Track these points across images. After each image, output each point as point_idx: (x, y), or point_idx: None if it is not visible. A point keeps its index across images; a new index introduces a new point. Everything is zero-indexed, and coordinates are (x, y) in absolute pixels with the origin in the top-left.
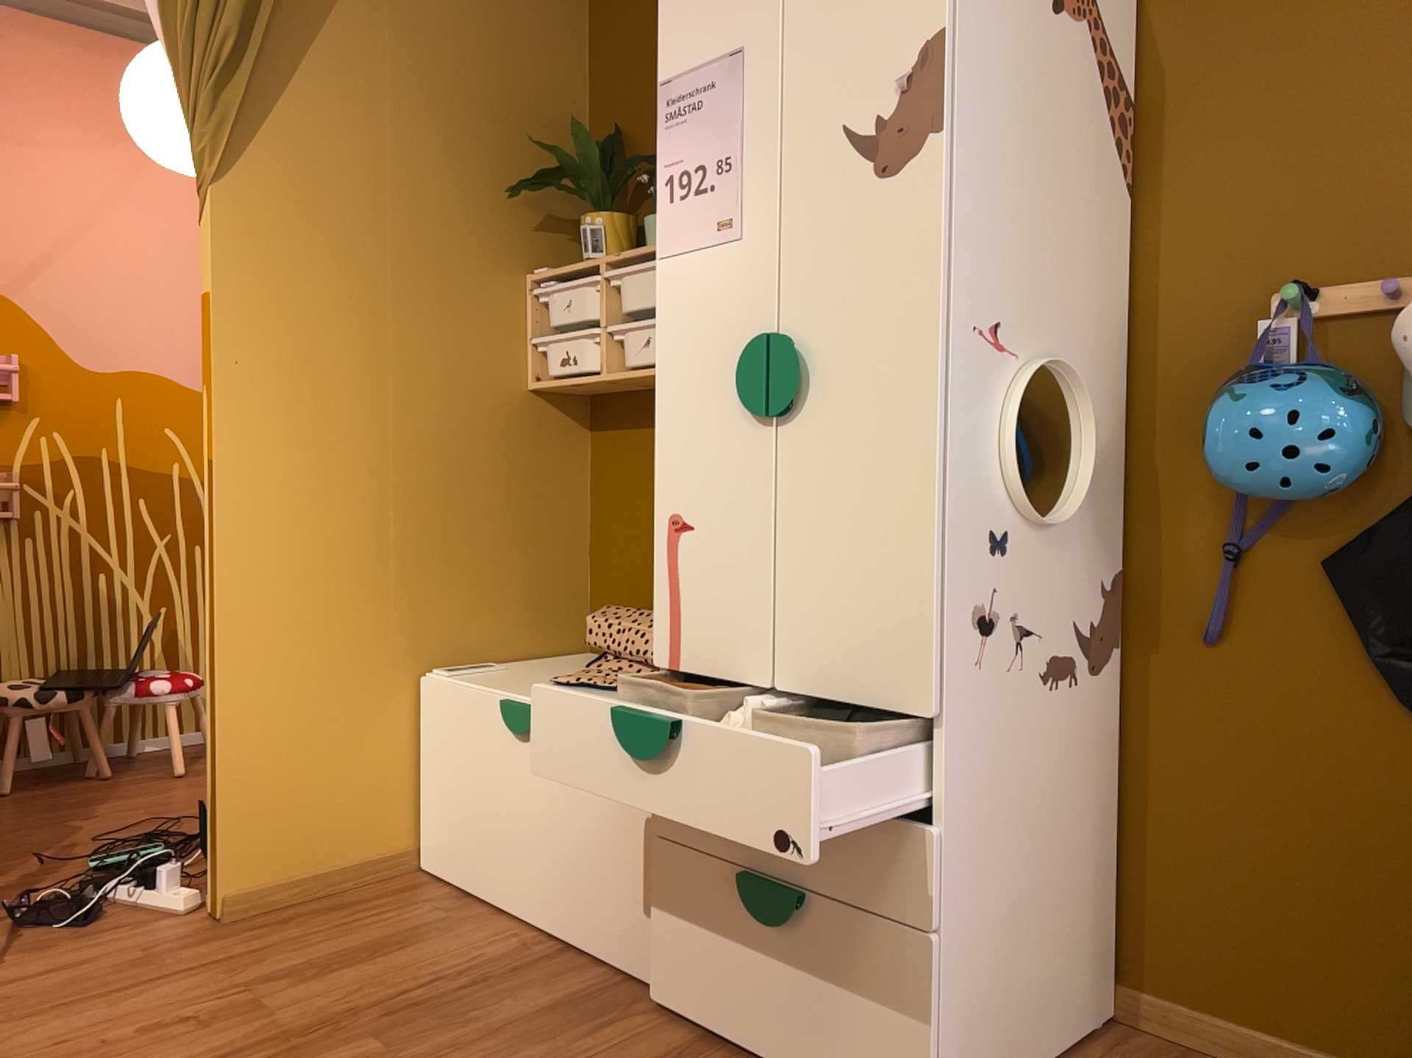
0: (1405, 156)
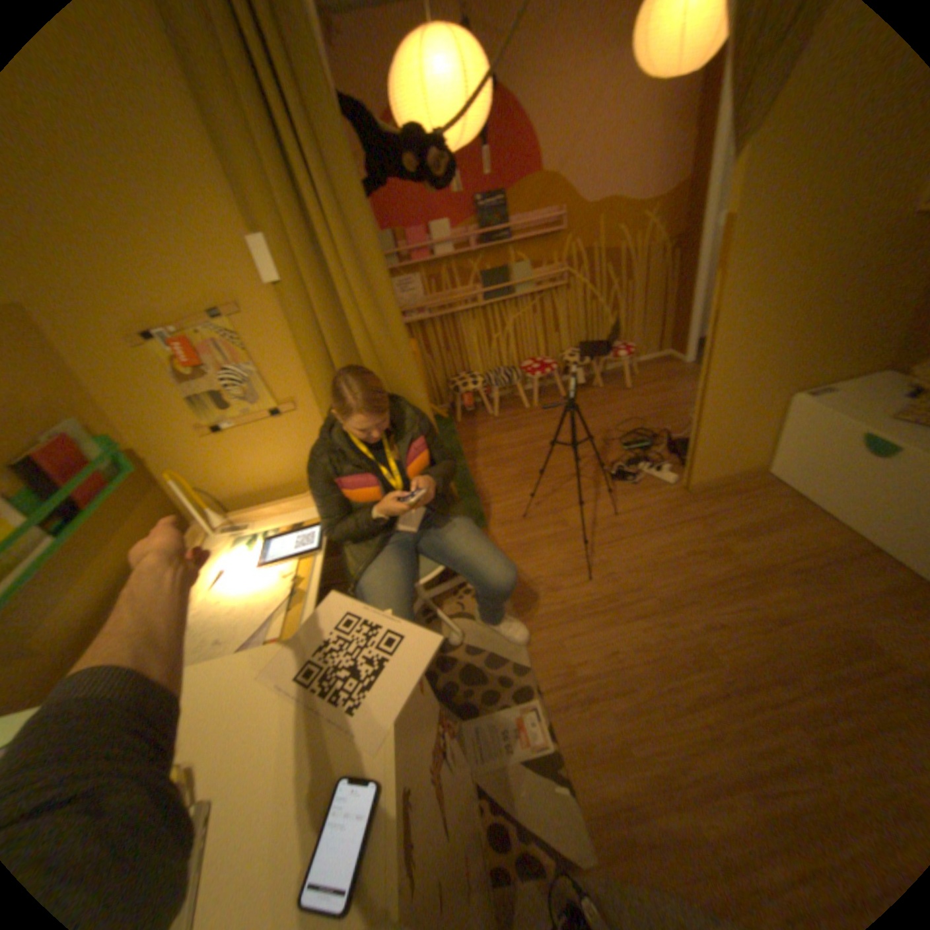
0: None
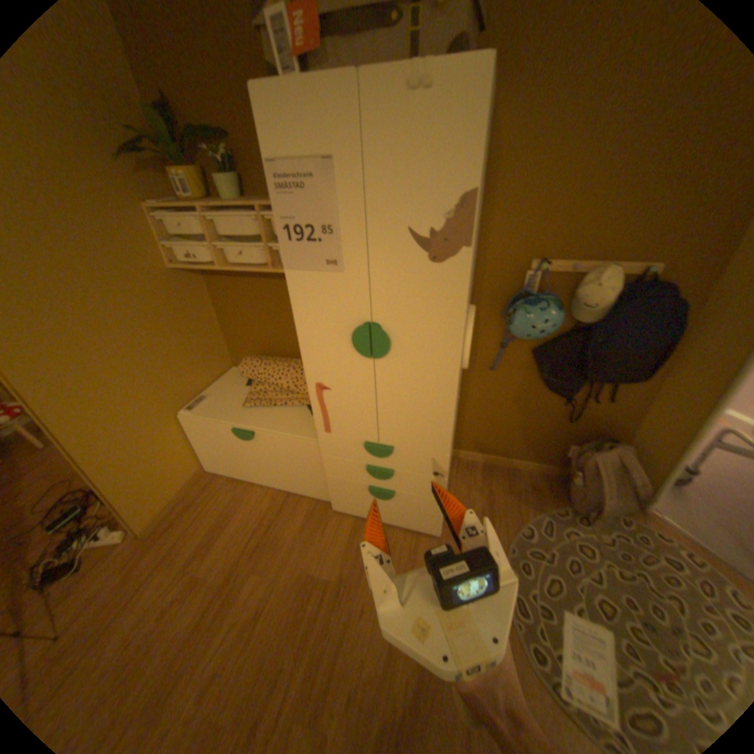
0: (594, 211)
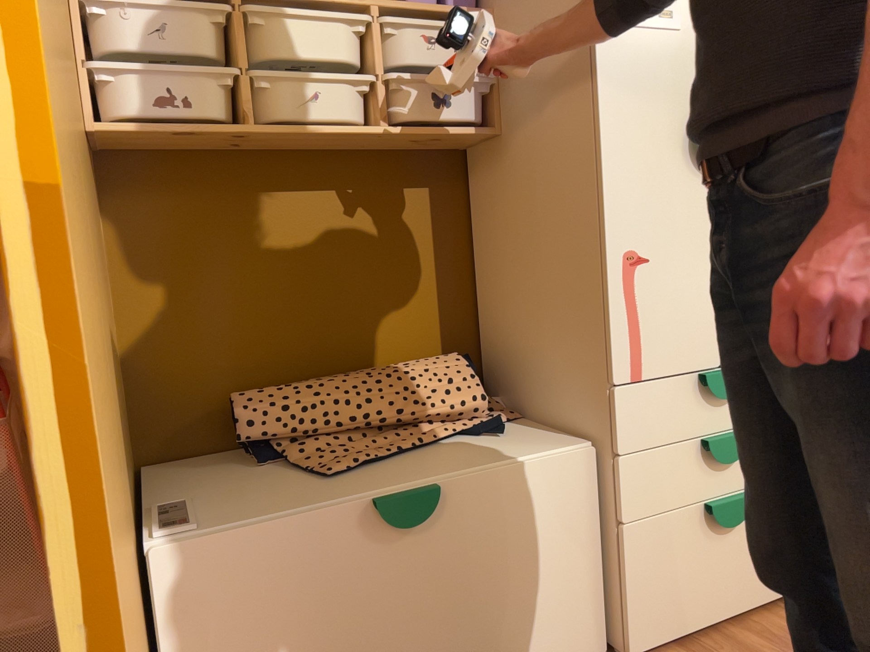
0: None
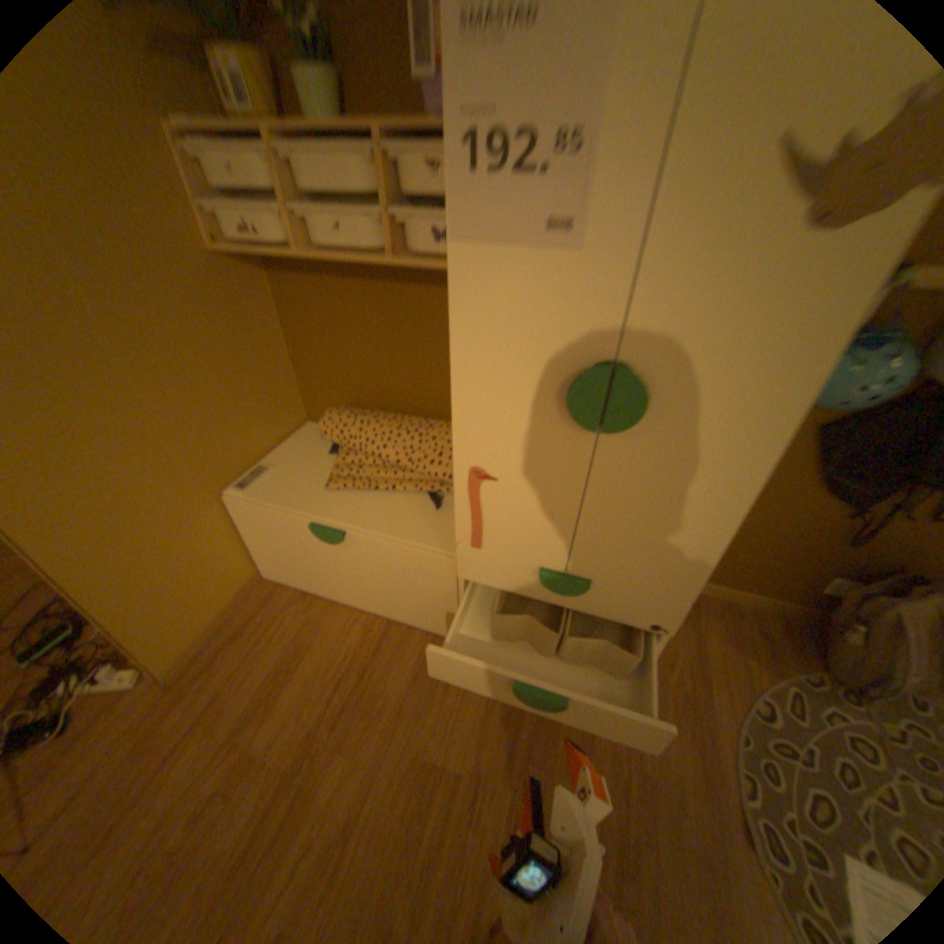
0: None
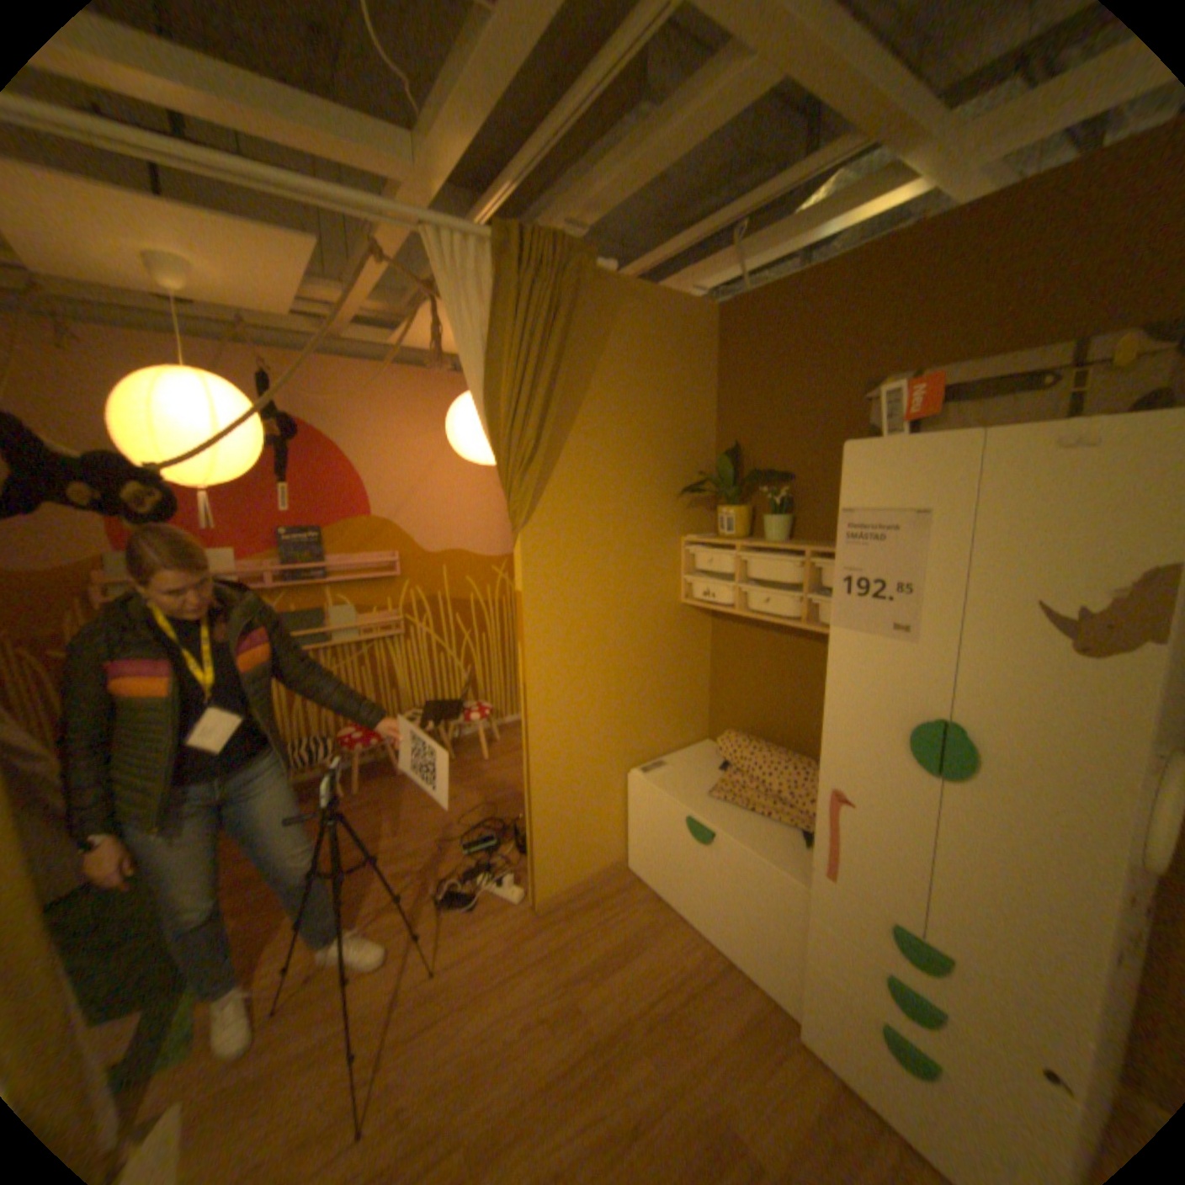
0: None
